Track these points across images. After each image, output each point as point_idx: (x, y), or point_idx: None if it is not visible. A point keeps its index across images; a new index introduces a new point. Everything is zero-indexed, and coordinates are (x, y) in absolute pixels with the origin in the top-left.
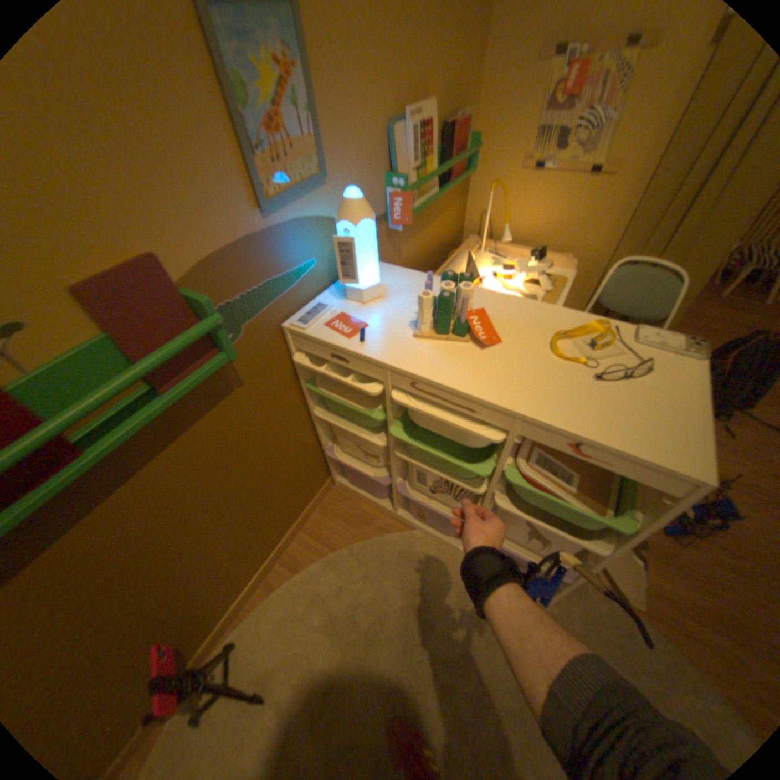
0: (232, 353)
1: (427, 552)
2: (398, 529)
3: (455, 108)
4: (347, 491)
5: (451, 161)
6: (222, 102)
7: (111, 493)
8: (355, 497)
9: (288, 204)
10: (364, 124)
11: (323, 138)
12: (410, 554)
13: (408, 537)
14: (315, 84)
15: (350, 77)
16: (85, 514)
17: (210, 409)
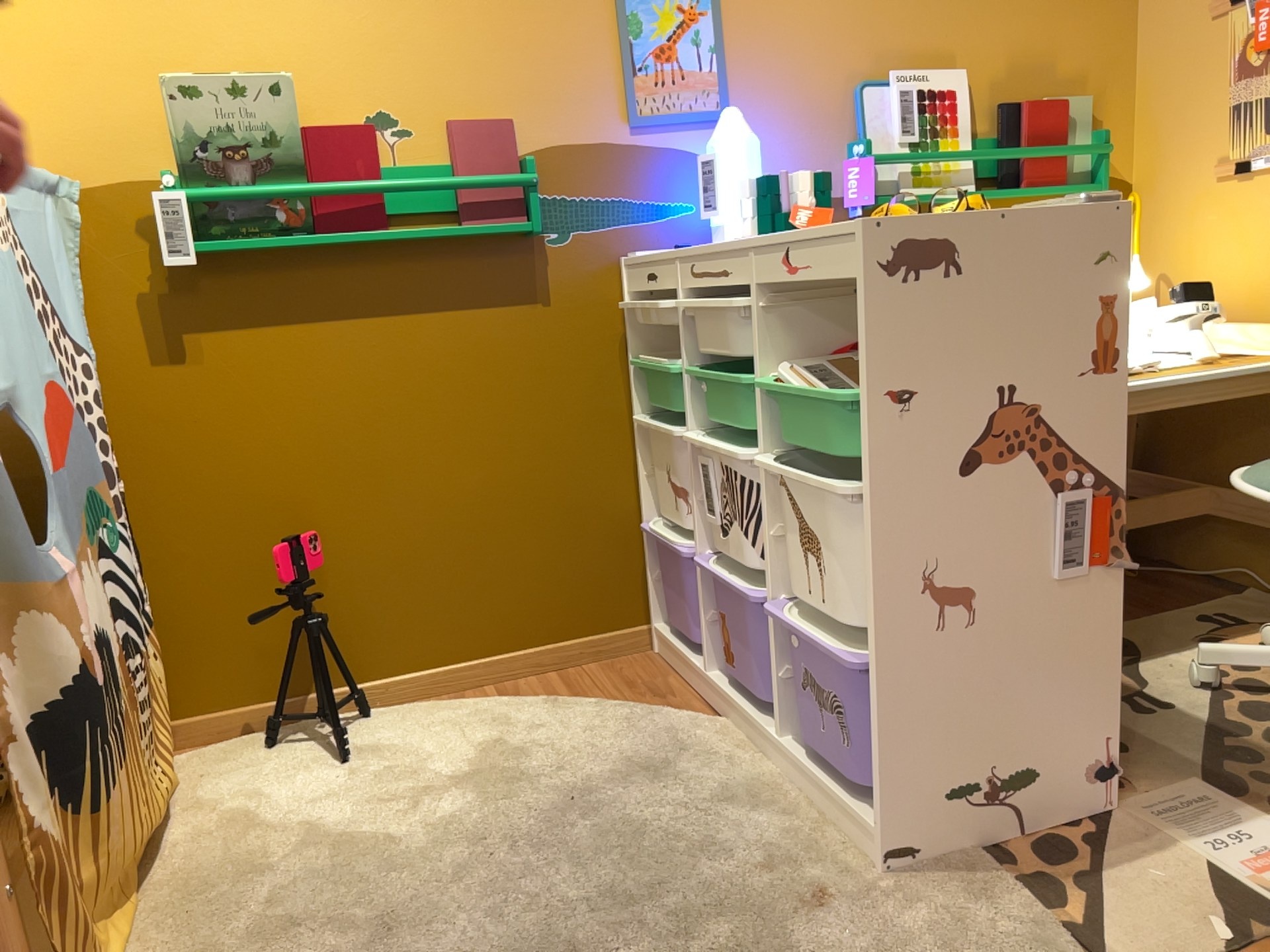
0: (534, 224)
1: (715, 744)
2: (697, 714)
3: (1038, 95)
4: (662, 658)
5: (1016, 158)
6: (614, 33)
7: (382, 314)
8: (668, 667)
9: (664, 129)
10: (804, 79)
11: (731, 80)
12: (684, 736)
13: (701, 721)
14: (728, 33)
15: (783, 33)
16: (357, 316)
17: (501, 304)
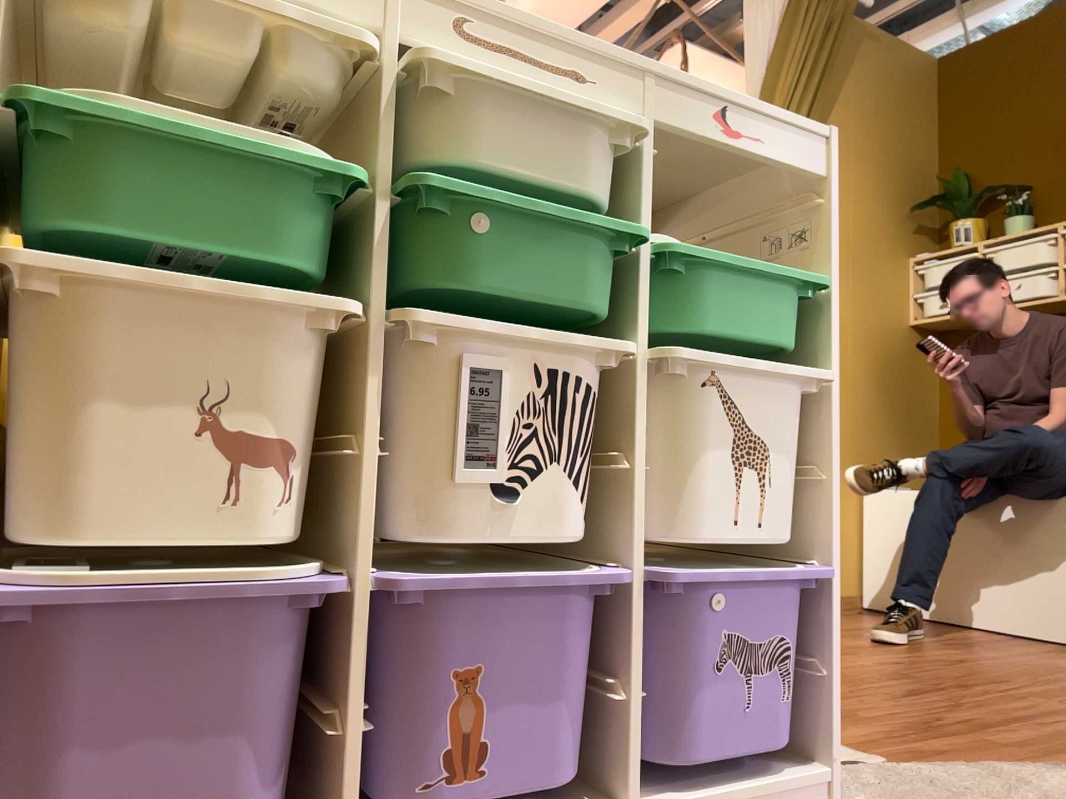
0: None
1: None
2: None
3: None
4: None
5: None
6: None
7: None
8: None
9: None
10: None
11: None
12: None
13: None
14: None
15: None
16: None
17: None
